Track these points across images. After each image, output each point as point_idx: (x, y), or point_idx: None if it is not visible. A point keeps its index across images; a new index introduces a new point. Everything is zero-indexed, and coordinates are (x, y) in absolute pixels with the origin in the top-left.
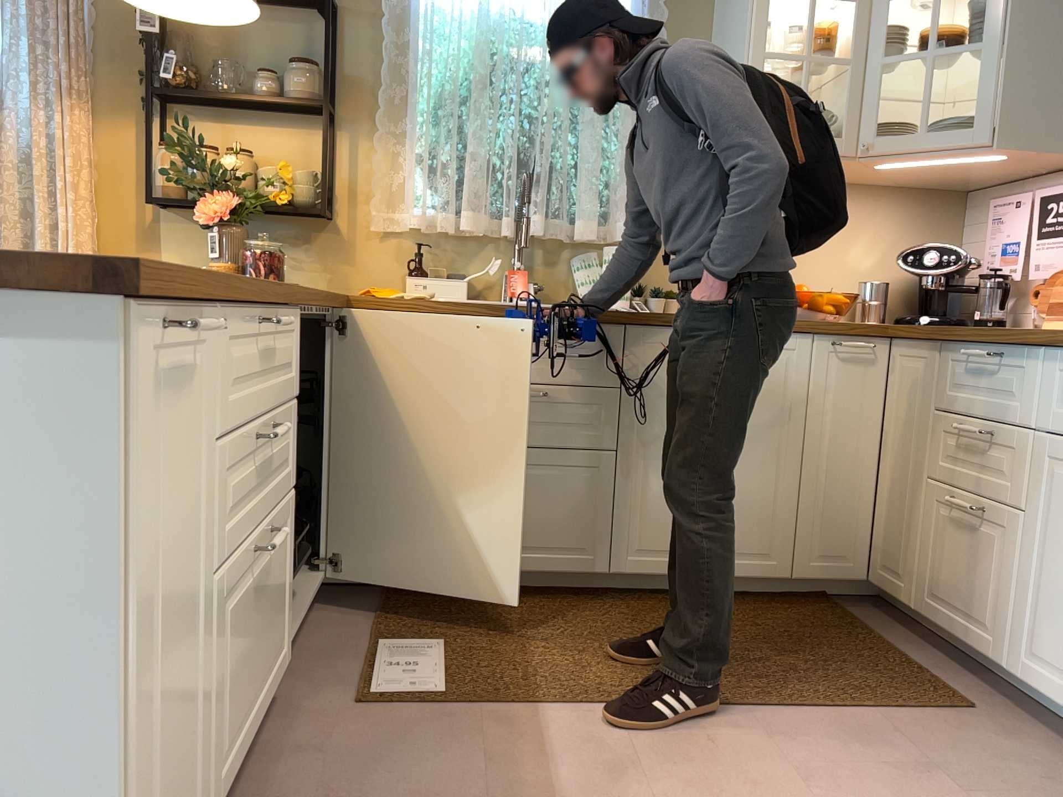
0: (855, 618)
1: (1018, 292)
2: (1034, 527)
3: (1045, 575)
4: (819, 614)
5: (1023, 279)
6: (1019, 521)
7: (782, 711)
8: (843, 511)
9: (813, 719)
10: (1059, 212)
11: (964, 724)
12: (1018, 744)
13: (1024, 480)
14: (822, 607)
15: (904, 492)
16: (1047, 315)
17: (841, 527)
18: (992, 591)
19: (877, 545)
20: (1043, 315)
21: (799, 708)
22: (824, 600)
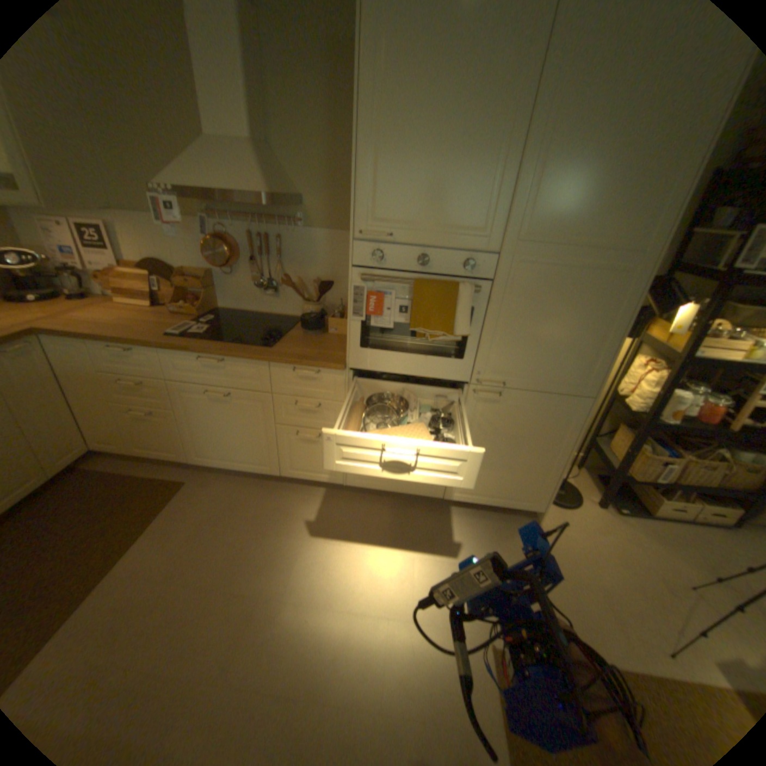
0: (96, 473)
1: (79, 274)
2: (179, 416)
3: (191, 431)
4: (76, 485)
5: (79, 267)
6: (170, 414)
7: (122, 558)
8: (58, 433)
9: (138, 548)
10: (90, 236)
11: (186, 494)
12: (206, 487)
13: (166, 400)
14: (73, 479)
15: (93, 411)
16: (109, 293)
17: (61, 440)
18: (167, 440)
19: (86, 436)
20: (105, 292)
21: (128, 548)
22: (69, 474)
